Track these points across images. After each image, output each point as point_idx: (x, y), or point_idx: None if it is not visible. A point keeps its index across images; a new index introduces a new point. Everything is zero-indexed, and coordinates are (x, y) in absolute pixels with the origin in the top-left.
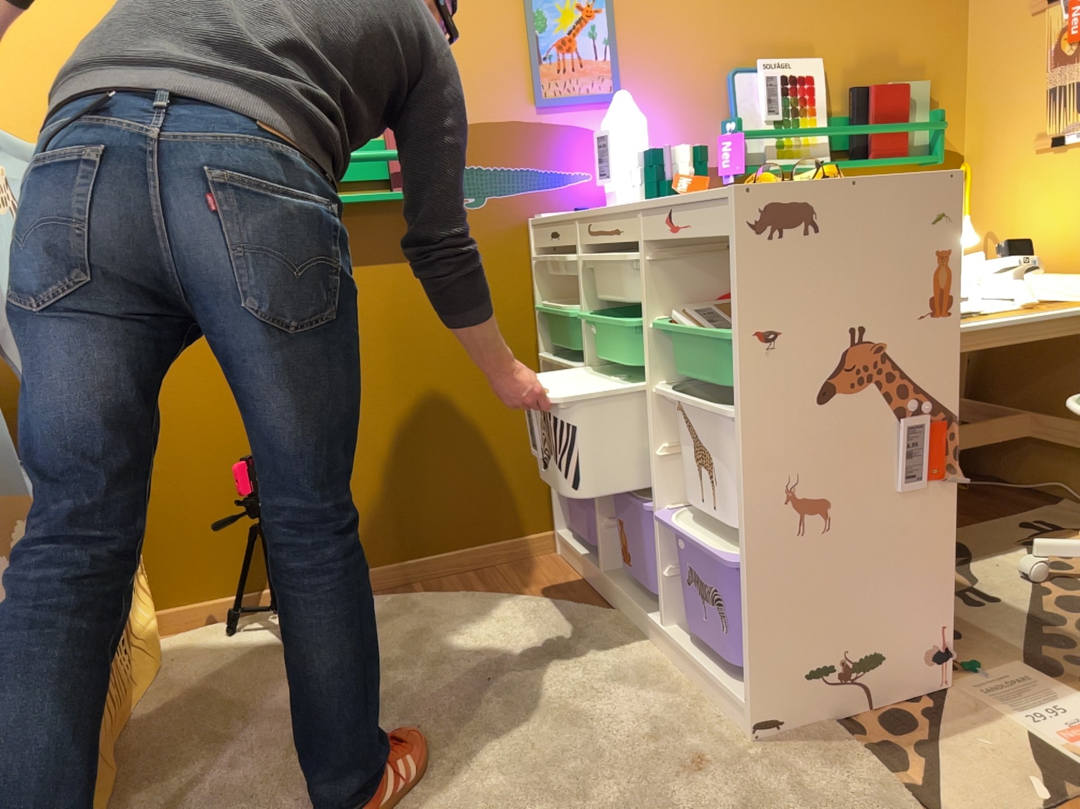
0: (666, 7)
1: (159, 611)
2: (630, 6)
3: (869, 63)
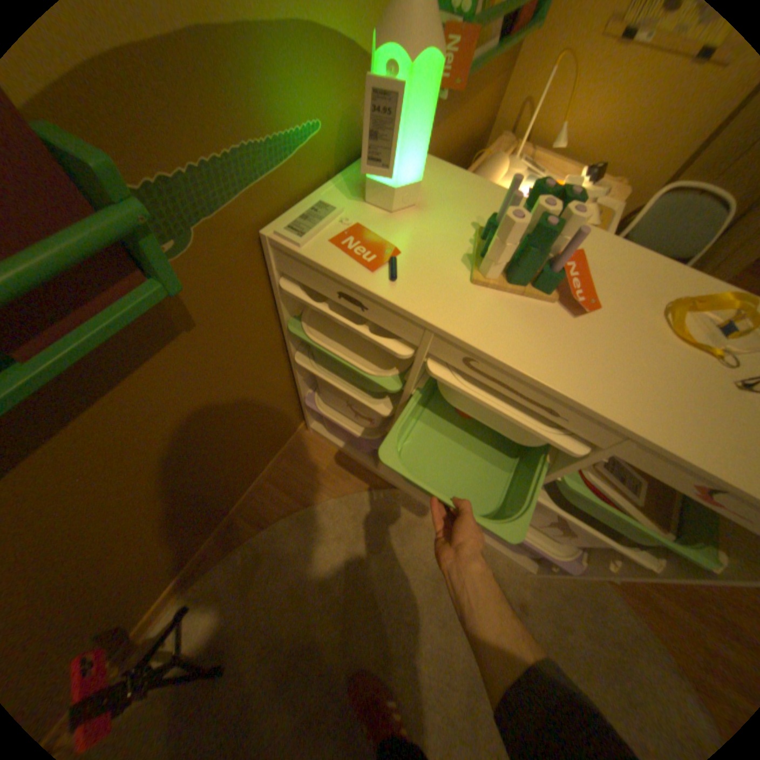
0: None
1: None
2: None
3: None
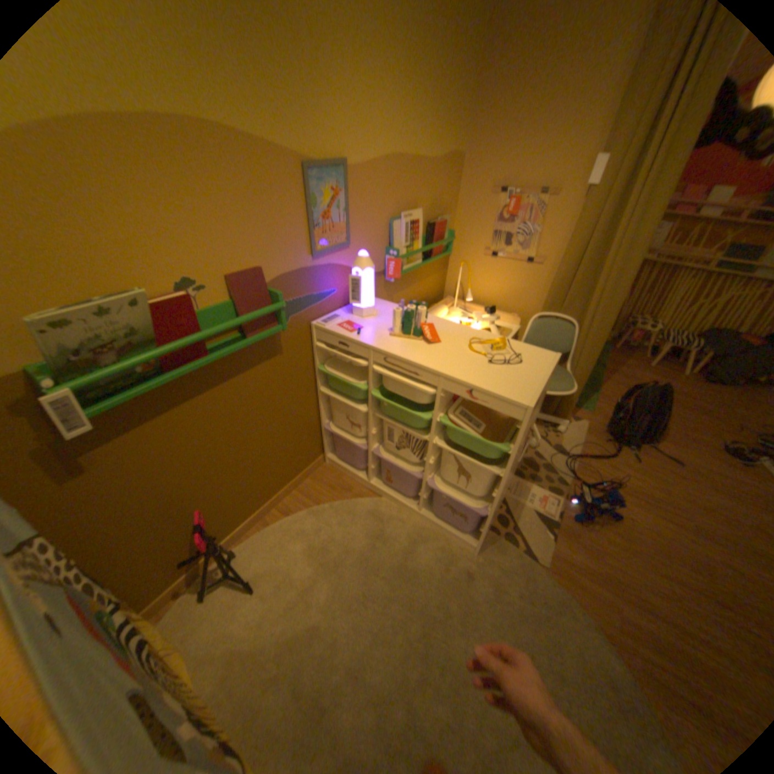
0: (369, 185)
1: (141, 614)
2: (355, 186)
3: (433, 208)
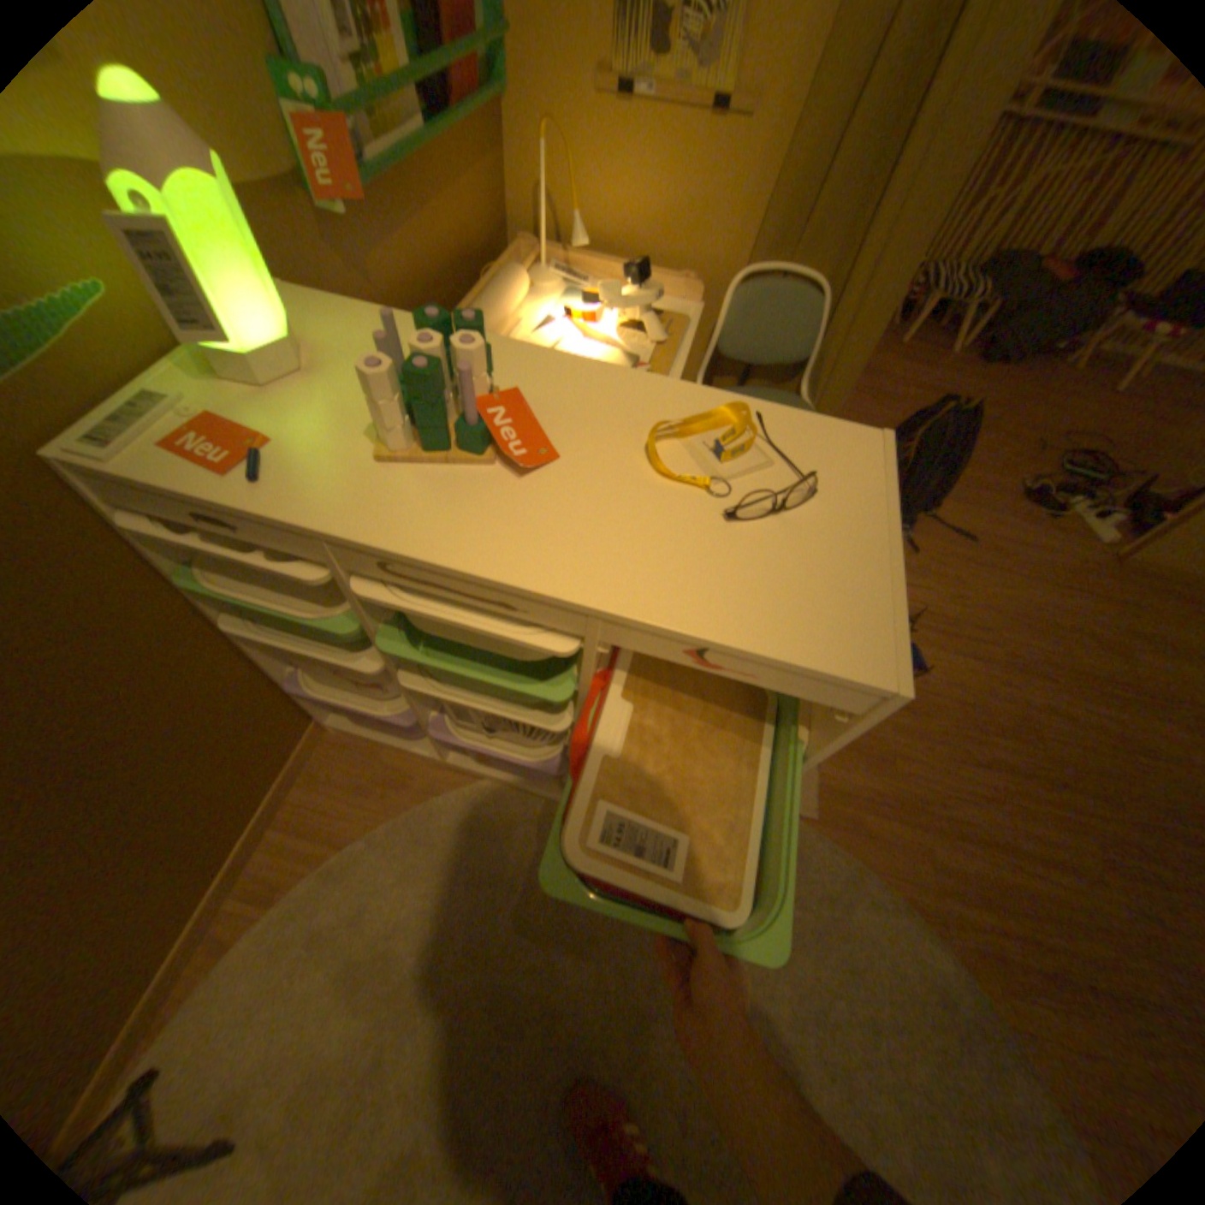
0: None
1: None
2: None
3: None
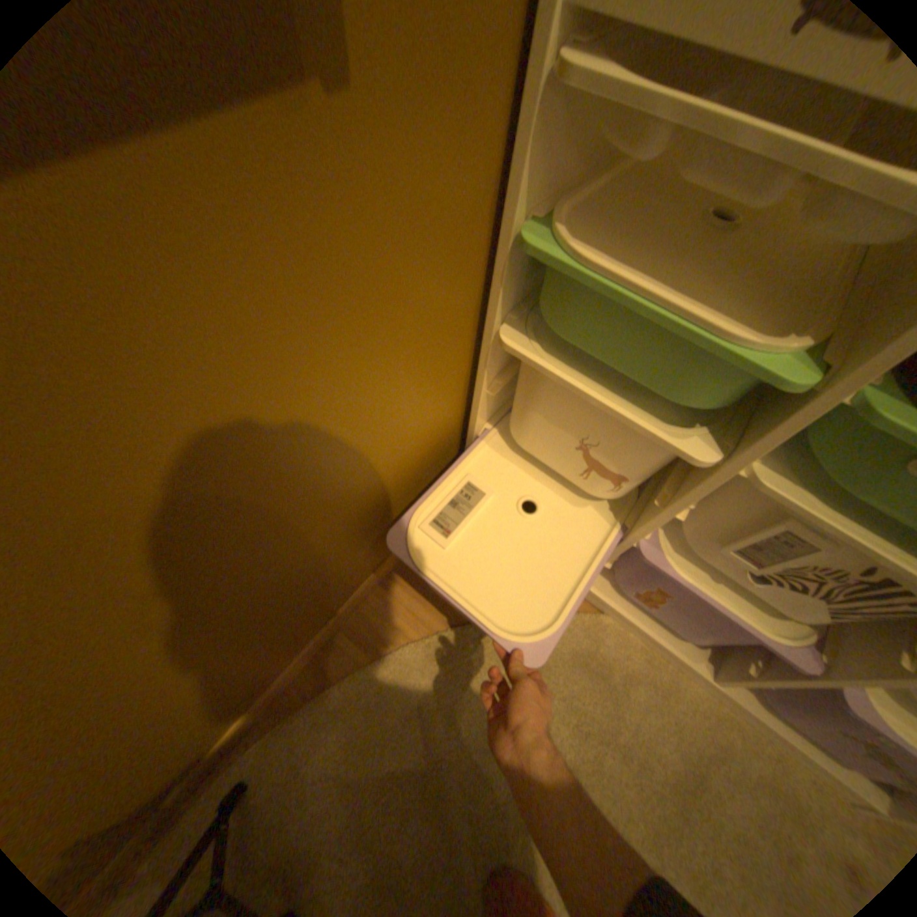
0: None
1: None
2: None
3: None
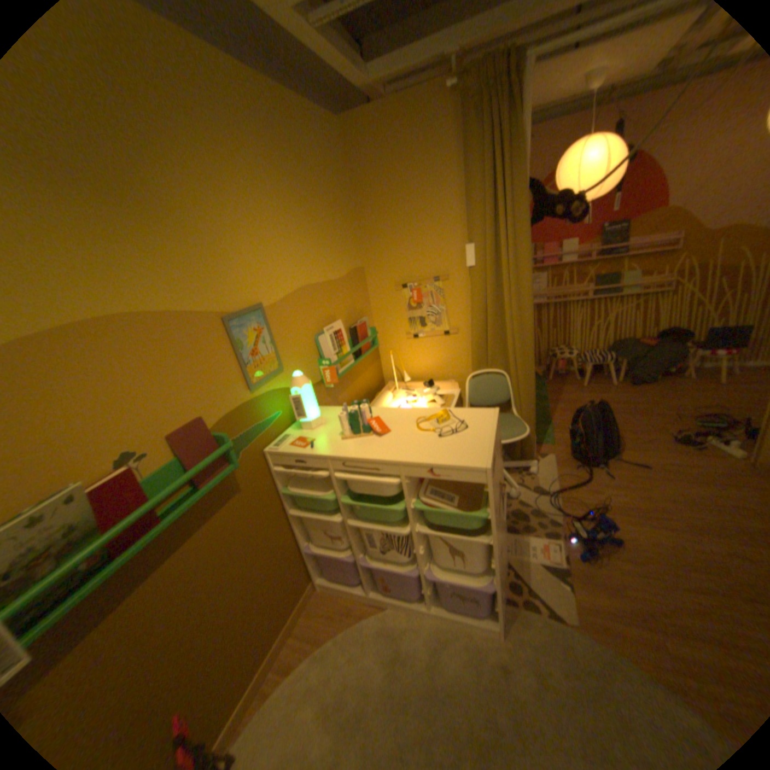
0: (287, 316)
1: None
2: (274, 321)
3: (350, 315)
